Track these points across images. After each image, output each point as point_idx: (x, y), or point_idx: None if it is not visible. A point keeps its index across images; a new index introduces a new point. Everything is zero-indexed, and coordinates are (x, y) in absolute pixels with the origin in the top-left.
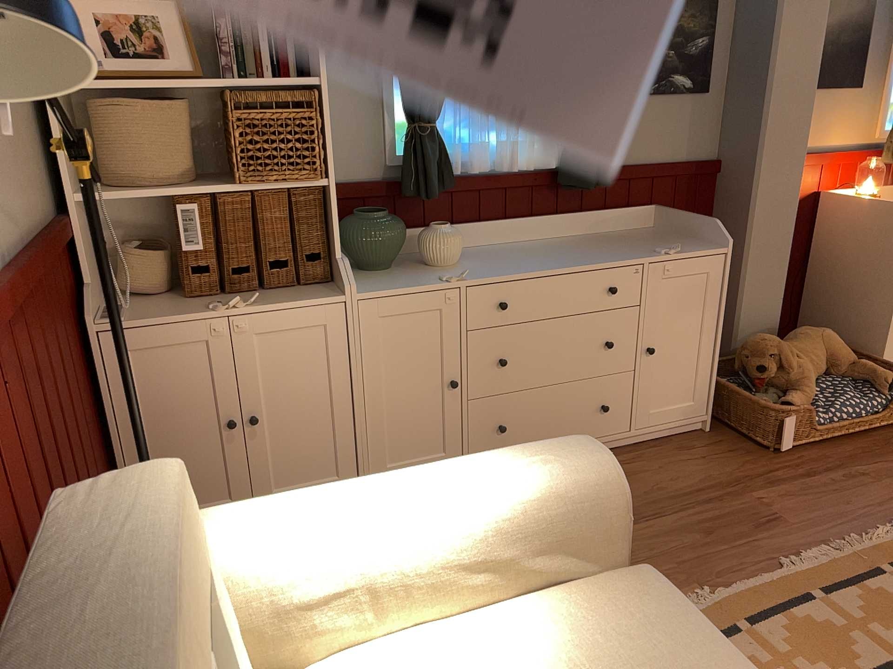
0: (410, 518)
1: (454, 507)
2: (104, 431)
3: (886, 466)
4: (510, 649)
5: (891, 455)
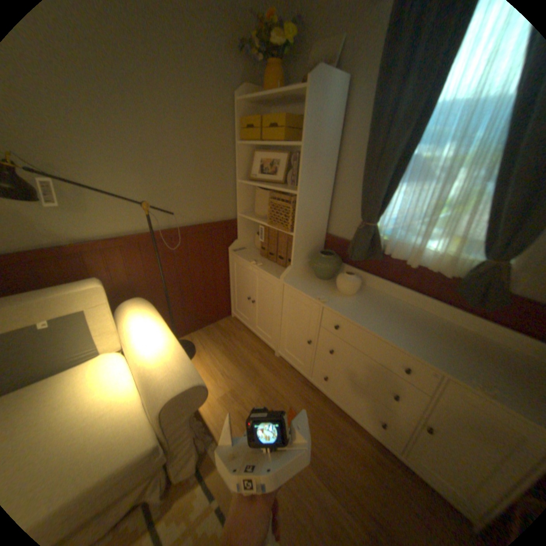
0: (138, 345)
1: (143, 354)
2: (229, 279)
3: None
4: (112, 400)
5: None
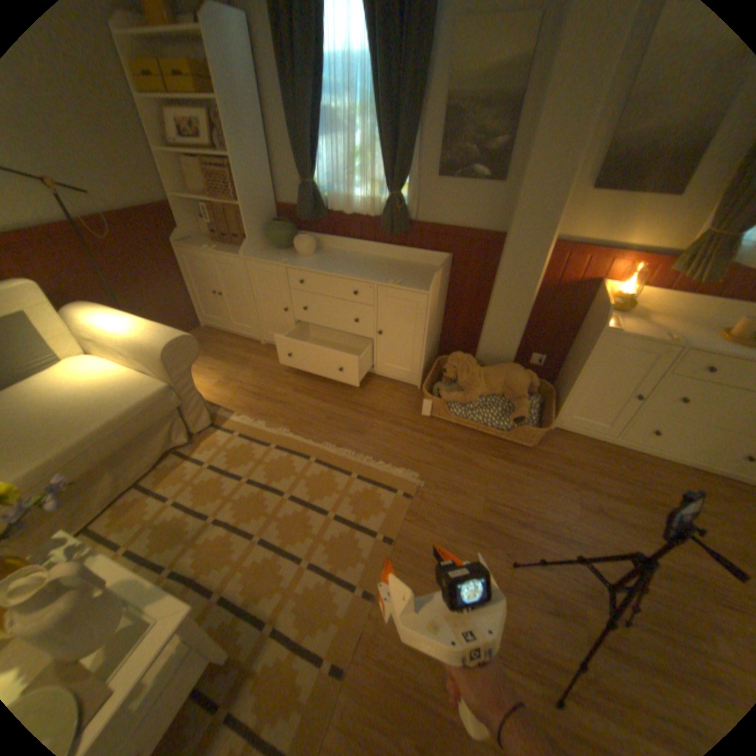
0: (109, 328)
1: (120, 331)
2: (183, 280)
3: (463, 453)
4: (105, 376)
5: (482, 452)
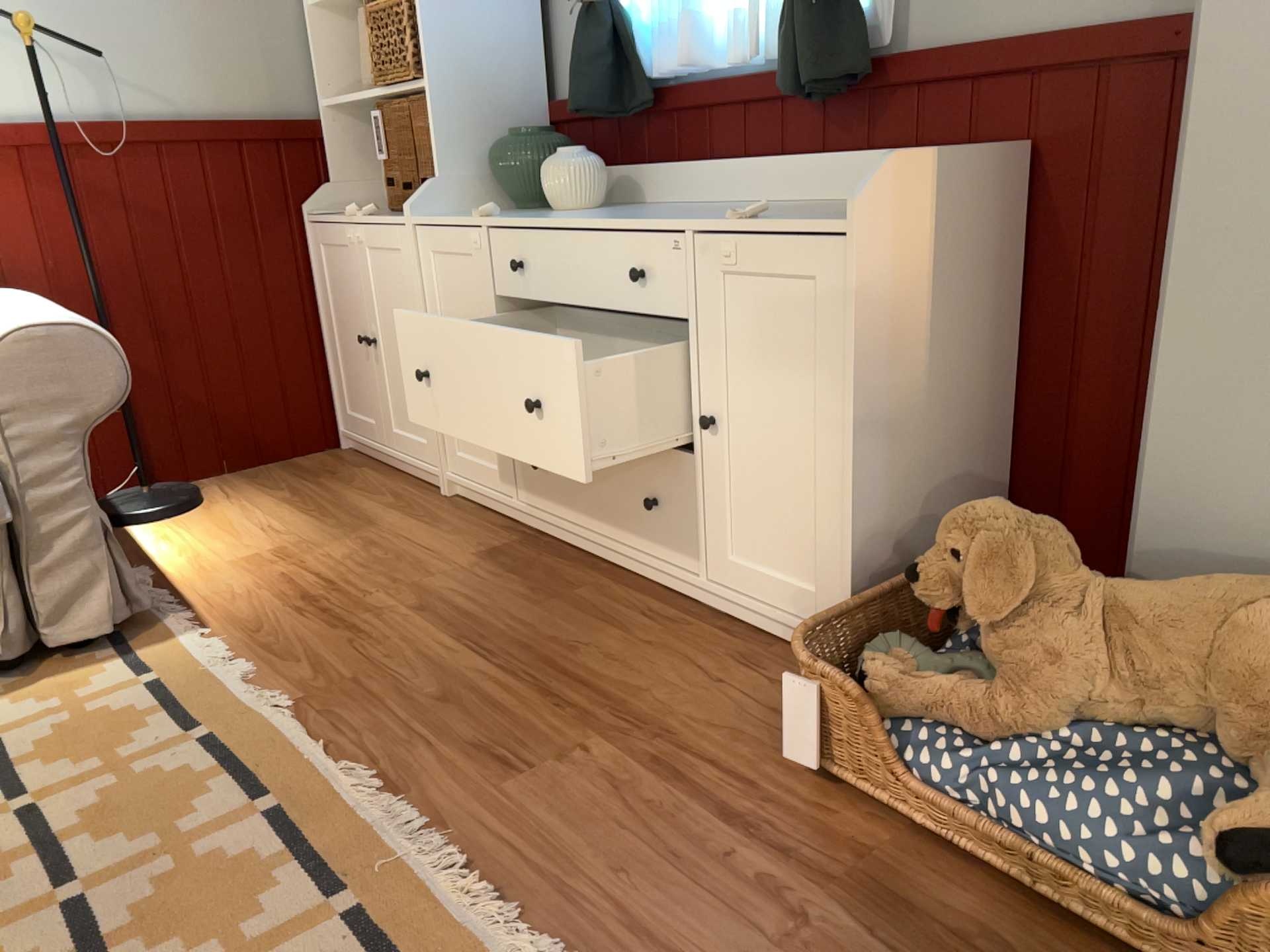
0: None
1: None
2: (319, 316)
3: None
4: None
5: None
